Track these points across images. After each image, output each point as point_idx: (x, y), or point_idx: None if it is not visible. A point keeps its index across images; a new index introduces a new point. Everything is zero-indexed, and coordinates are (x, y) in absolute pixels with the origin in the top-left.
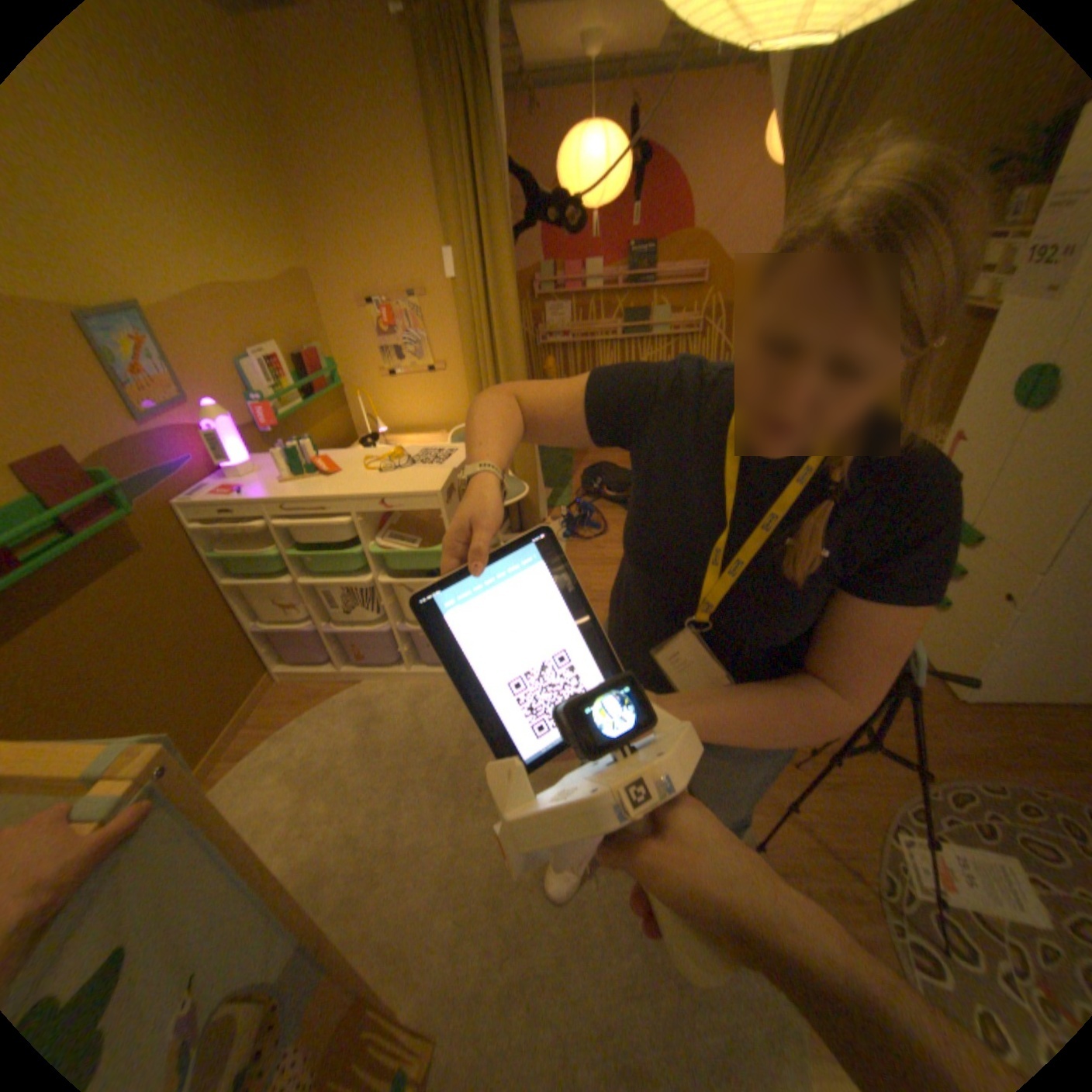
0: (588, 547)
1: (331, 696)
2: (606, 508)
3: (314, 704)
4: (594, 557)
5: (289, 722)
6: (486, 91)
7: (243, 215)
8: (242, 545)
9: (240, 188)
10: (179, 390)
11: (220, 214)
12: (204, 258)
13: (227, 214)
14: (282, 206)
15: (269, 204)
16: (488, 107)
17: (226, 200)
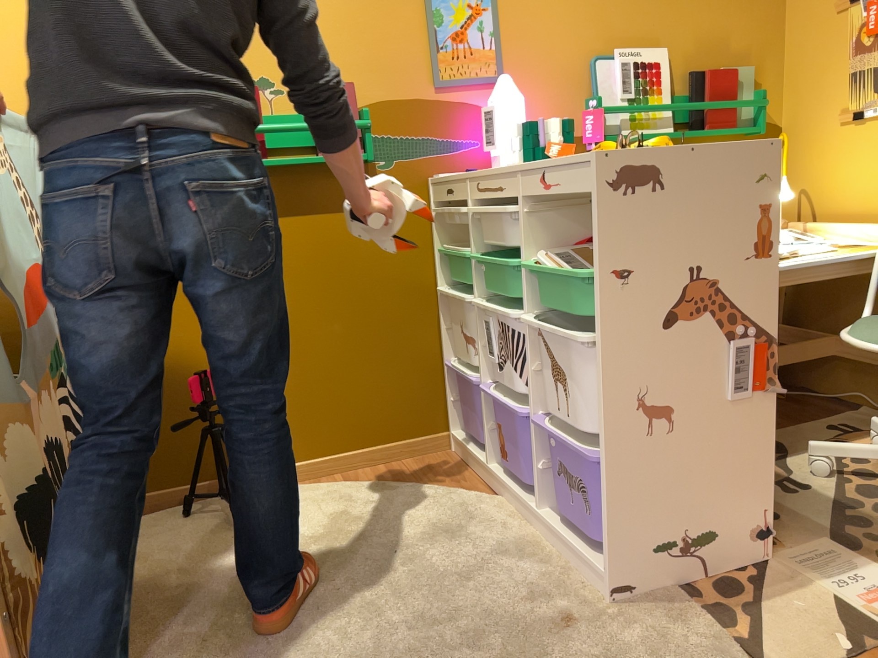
0: None
1: (462, 490)
2: None
3: (443, 486)
4: None
5: (409, 484)
6: None
7: None
8: (464, 246)
9: None
10: (499, 70)
11: None
12: None
13: None
14: None
15: None
16: None
17: None
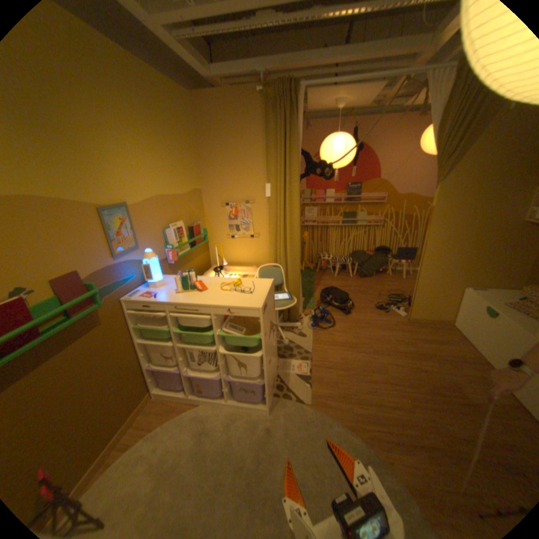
0: (325, 334)
1: (181, 413)
2: (334, 311)
3: (171, 417)
4: (329, 340)
5: (156, 427)
6: (296, 120)
7: (179, 166)
8: (151, 323)
9: (180, 155)
10: (136, 243)
11: (170, 165)
12: (159, 184)
13: (172, 166)
14: (195, 162)
15: (190, 162)
16: (296, 126)
17: (173, 160)
